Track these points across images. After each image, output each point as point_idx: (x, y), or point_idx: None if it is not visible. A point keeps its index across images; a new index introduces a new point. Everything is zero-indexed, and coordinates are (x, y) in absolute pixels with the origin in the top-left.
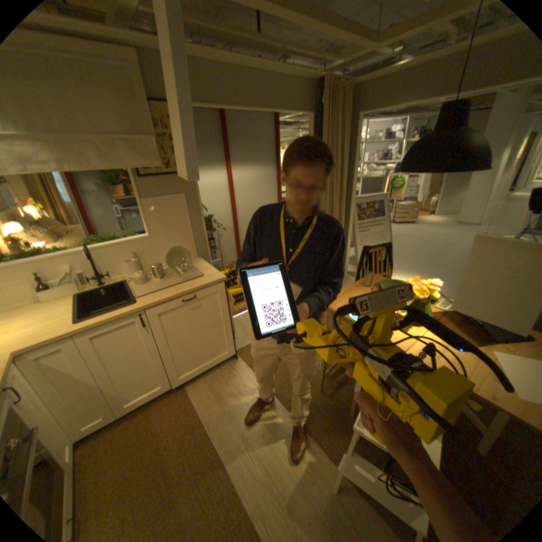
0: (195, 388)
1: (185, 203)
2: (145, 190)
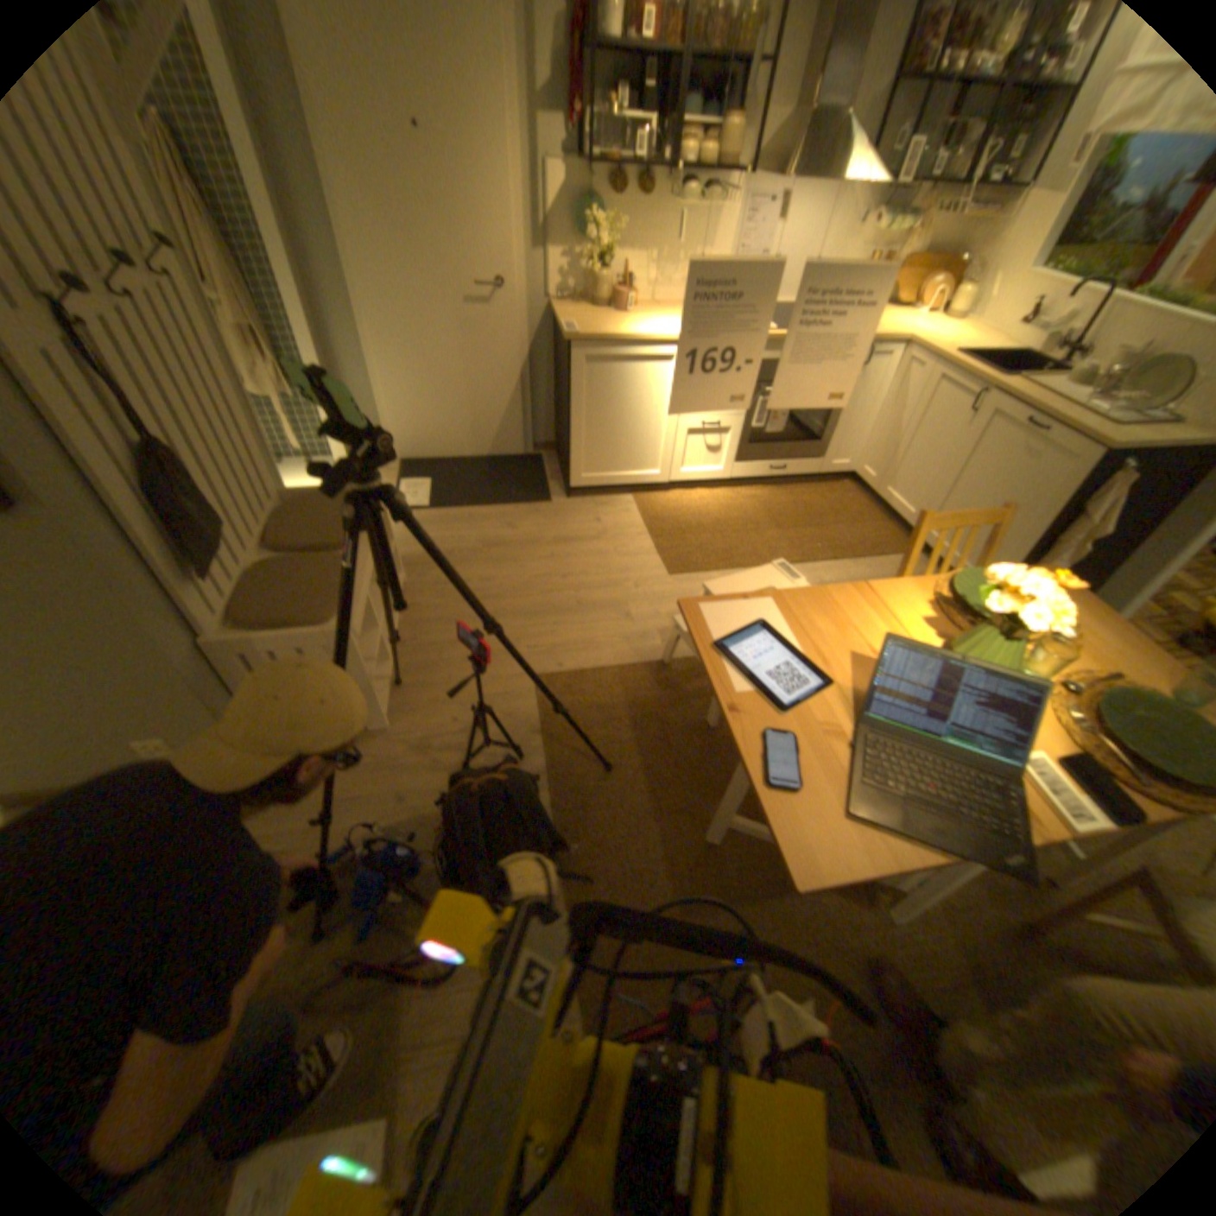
0: None
1: None
2: None
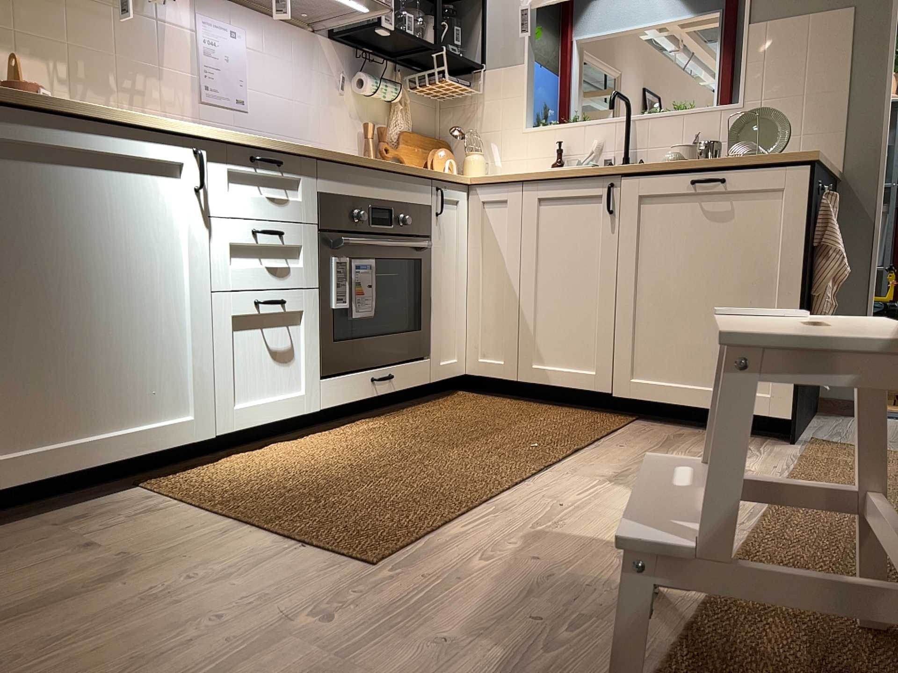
0: (655, 424)
1: (849, 31)
2: (764, 6)
